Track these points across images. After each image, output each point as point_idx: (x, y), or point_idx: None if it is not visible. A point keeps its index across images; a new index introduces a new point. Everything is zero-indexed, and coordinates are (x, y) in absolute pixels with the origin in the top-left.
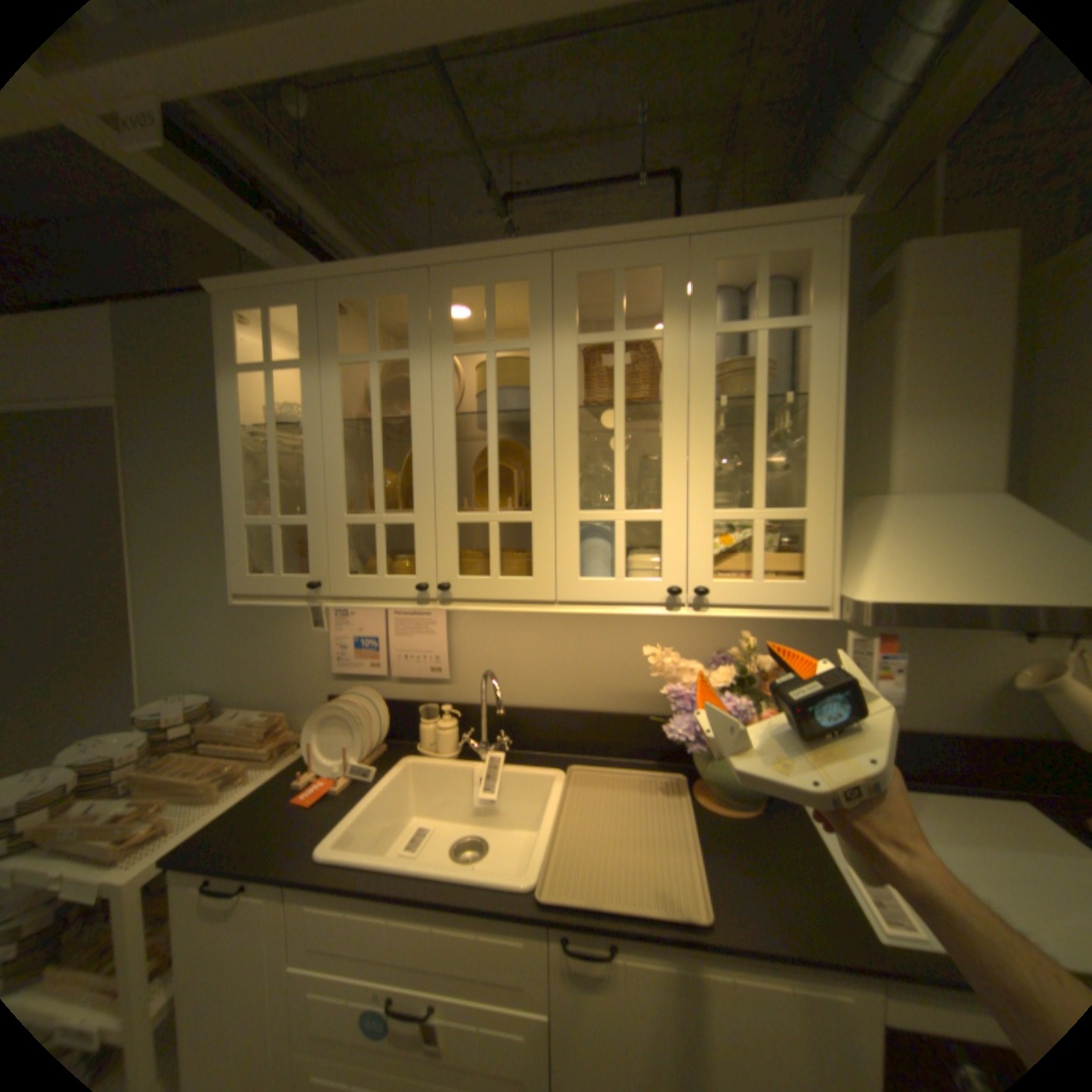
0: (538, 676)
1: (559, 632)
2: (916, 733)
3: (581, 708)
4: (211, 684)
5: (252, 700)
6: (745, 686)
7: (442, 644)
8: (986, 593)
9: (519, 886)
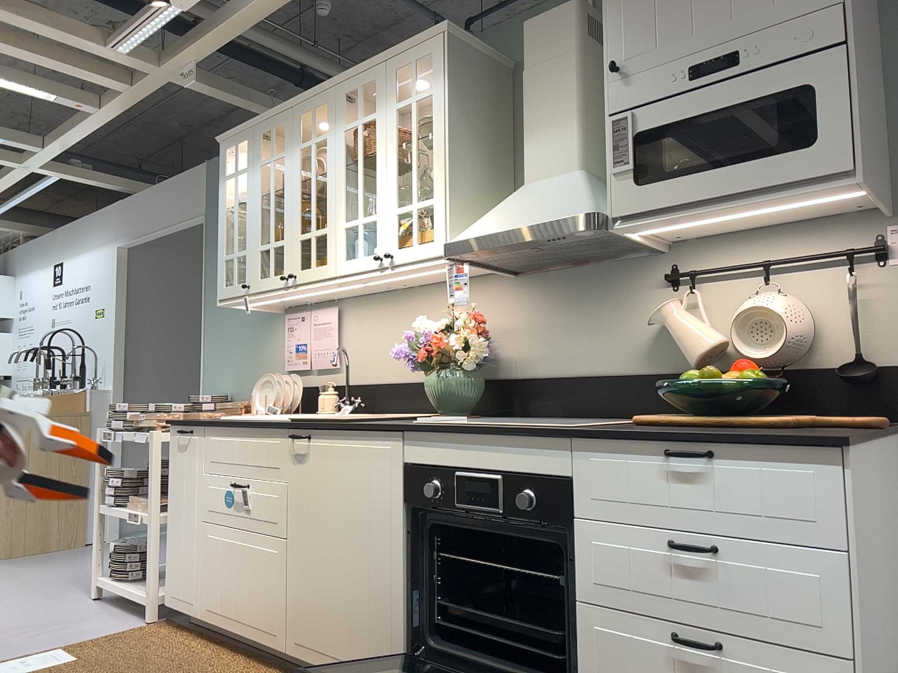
0: (384, 360)
1: (394, 327)
2: (600, 376)
3: (405, 381)
4: (233, 388)
5: (250, 396)
6: (452, 331)
7: (334, 343)
8: (501, 227)
9: (287, 419)
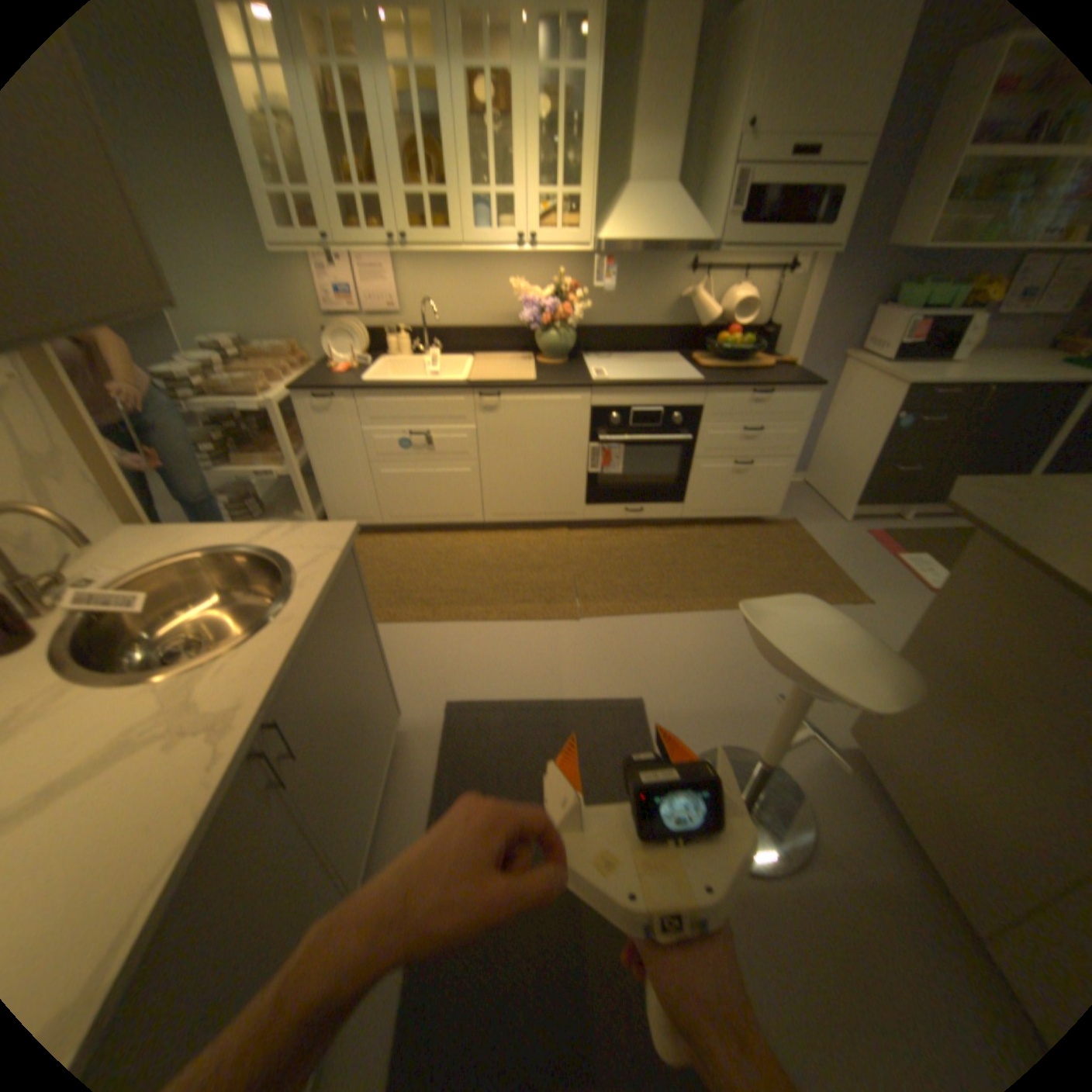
0: (453, 305)
1: (463, 276)
2: (640, 325)
3: (479, 324)
4: (232, 325)
5: (266, 334)
6: (559, 296)
7: (391, 286)
8: (648, 234)
9: (460, 379)
